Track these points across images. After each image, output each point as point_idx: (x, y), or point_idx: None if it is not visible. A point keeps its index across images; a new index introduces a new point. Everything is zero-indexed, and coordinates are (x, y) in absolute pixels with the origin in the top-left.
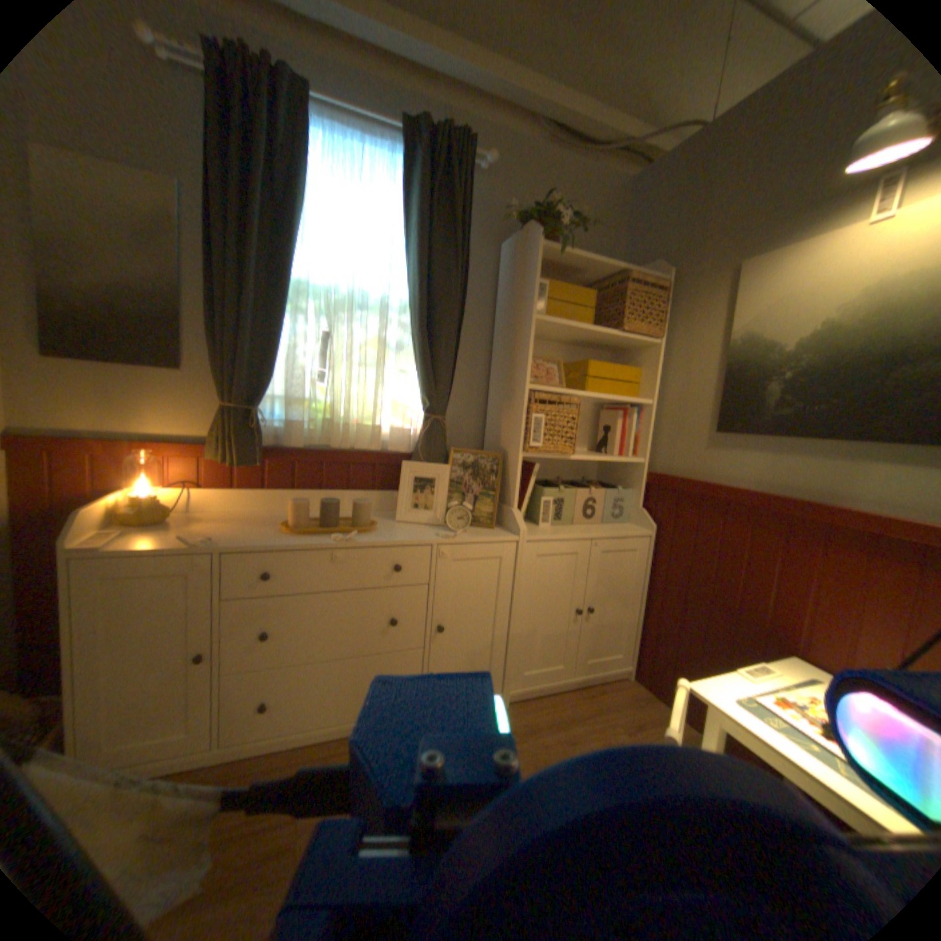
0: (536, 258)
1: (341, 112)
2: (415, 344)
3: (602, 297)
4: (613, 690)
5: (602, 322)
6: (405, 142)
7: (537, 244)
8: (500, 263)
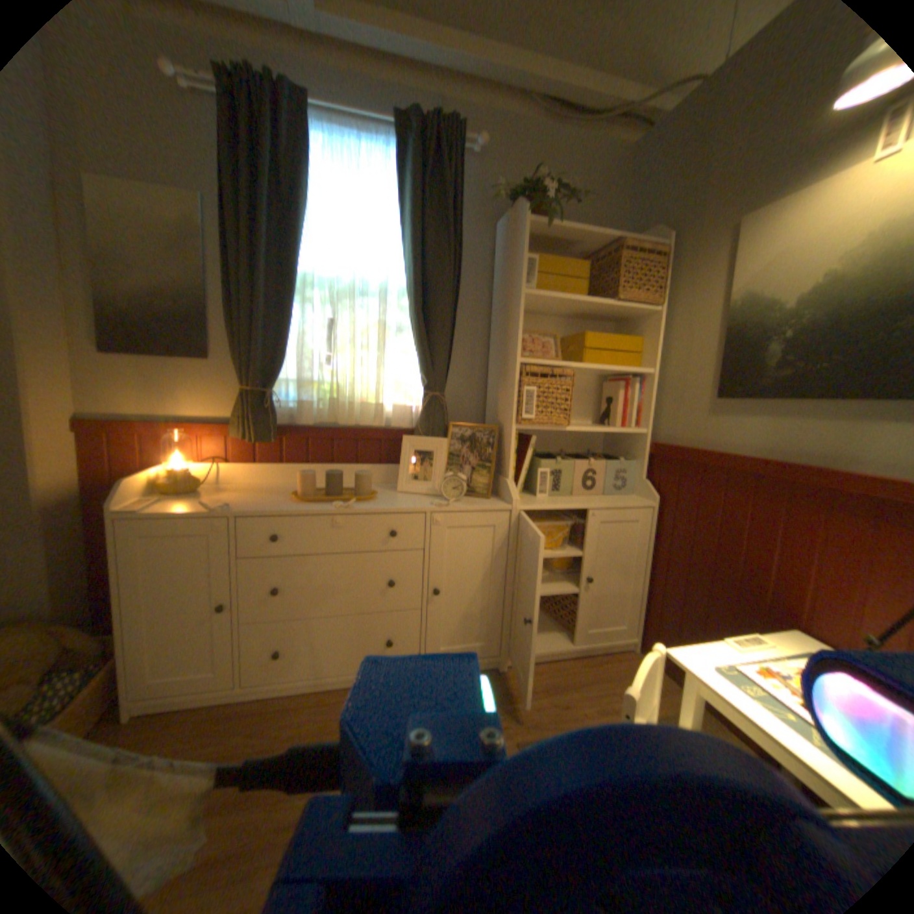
0: (524, 233)
1: (339, 115)
2: (413, 325)
3: (602, 268)
4: (616, 660)
5: (600, 293)
6: (398, 135)
7: (525, 220)
8: (497, 242)
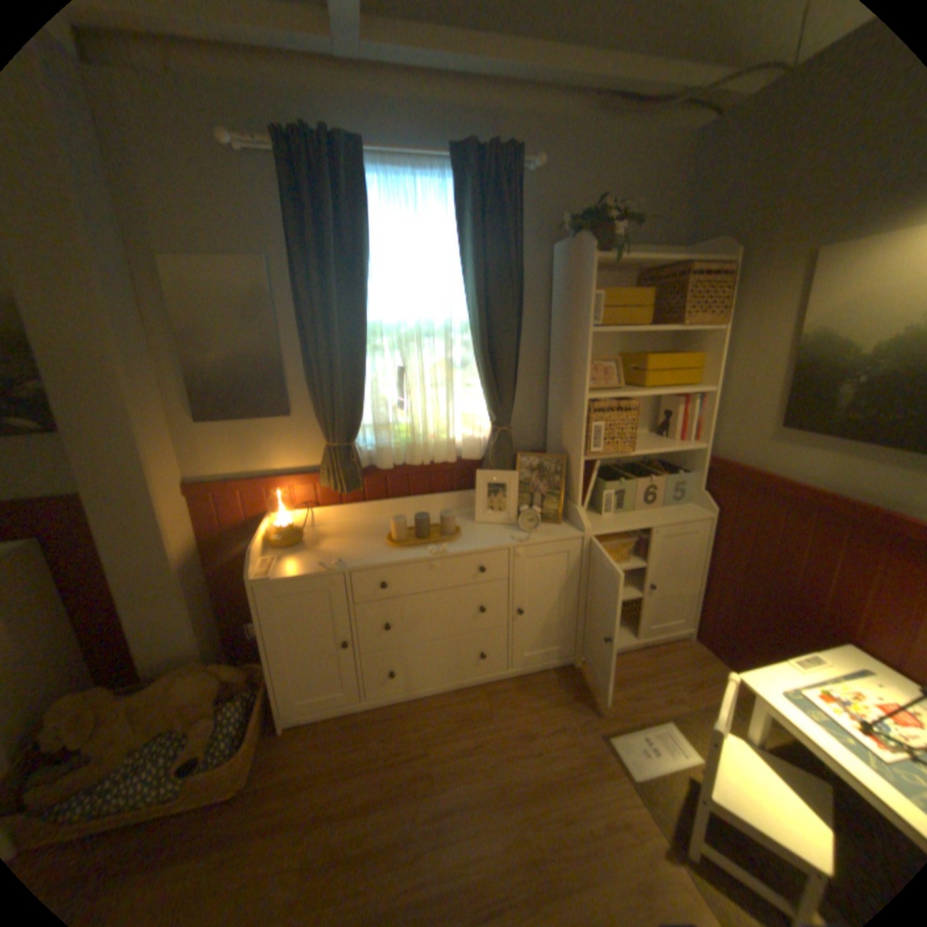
0: (591, 271)
1: (390, 151)
2: (478, 364)
3: (662, 280)
4: (675, 649)
5: (662, 313)
6: (452, 165)
7: (592, 257)
8: (553, 262)
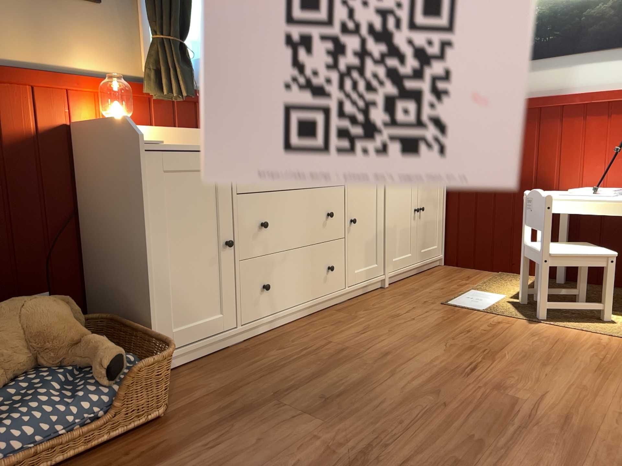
0: None
1: None
2: None
3: None
4: (435, 269)
5: None
6: None
7: None
8: None
